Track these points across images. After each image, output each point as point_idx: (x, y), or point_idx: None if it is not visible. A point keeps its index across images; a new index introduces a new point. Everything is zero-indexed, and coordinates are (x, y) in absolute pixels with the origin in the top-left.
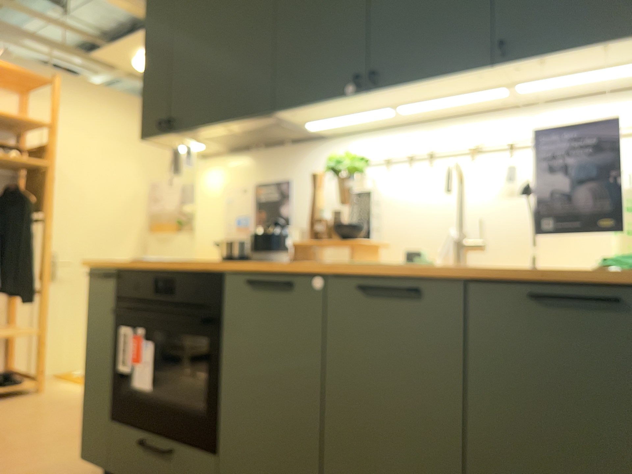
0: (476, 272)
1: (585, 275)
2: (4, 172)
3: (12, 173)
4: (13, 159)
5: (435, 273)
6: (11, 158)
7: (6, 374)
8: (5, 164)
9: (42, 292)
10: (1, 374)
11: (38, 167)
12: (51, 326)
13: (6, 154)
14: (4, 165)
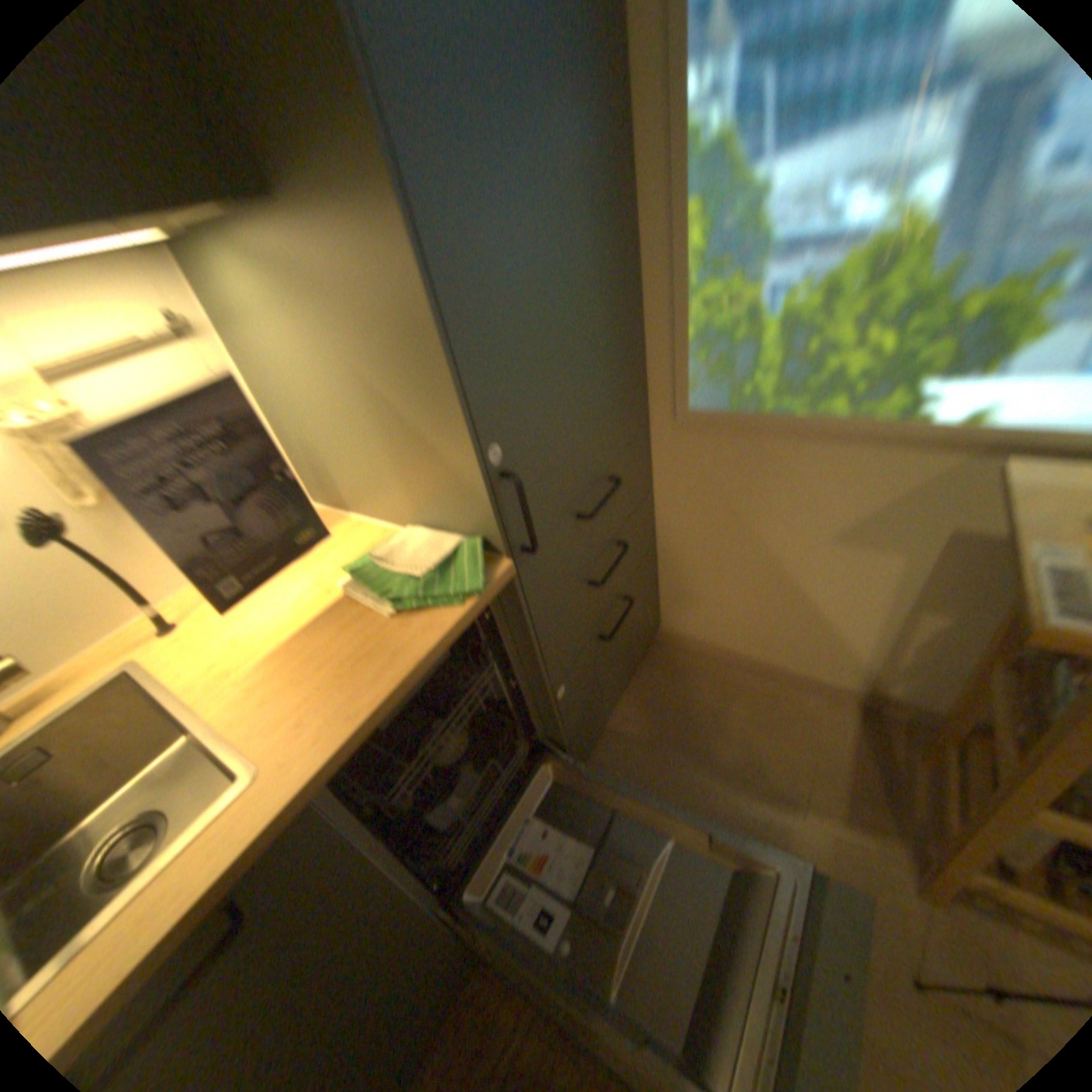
0: (322, 777)
1: (423, 643)
2: None
3: None
4: None
5: (249, 856)
6: None
7: None
8: None
9: None
10: None
11: None
12: None
13: None
14: None
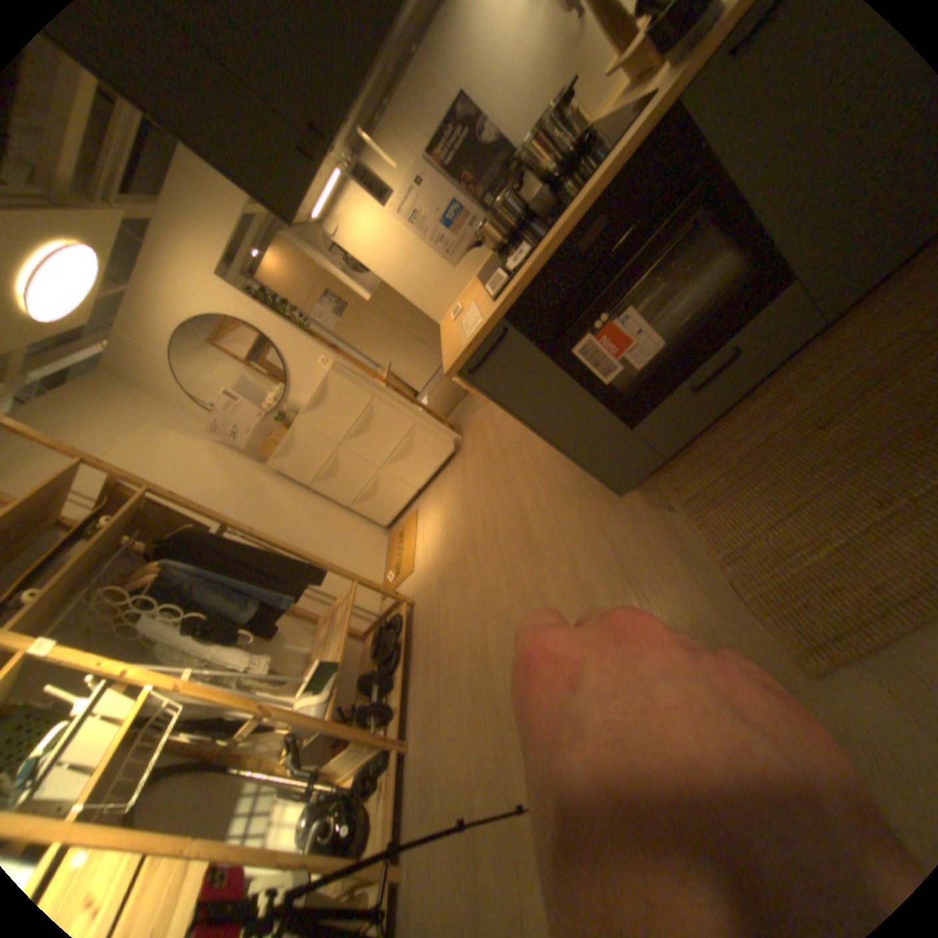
0: None
1: None
2: (121, 548)
3: (127, 541)
4: (115, 518)
5: None
6: (112, 519)
7: (380, 625)
8: (108, 541)
9: (314, 559)
10: (379, 630)
11: (136, 505)
12: (331, 582)
13: (93, 532)
14: (106, 545)
